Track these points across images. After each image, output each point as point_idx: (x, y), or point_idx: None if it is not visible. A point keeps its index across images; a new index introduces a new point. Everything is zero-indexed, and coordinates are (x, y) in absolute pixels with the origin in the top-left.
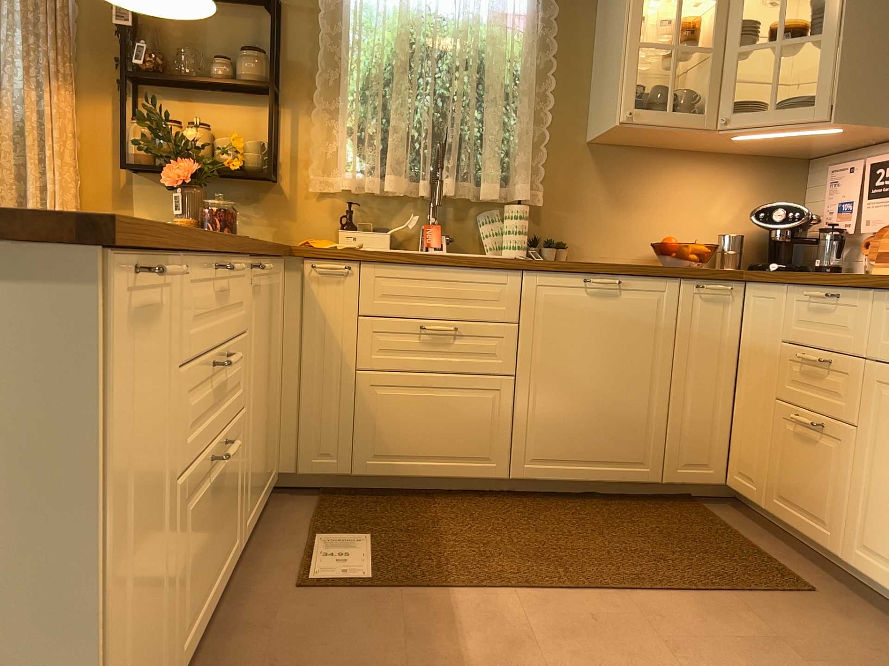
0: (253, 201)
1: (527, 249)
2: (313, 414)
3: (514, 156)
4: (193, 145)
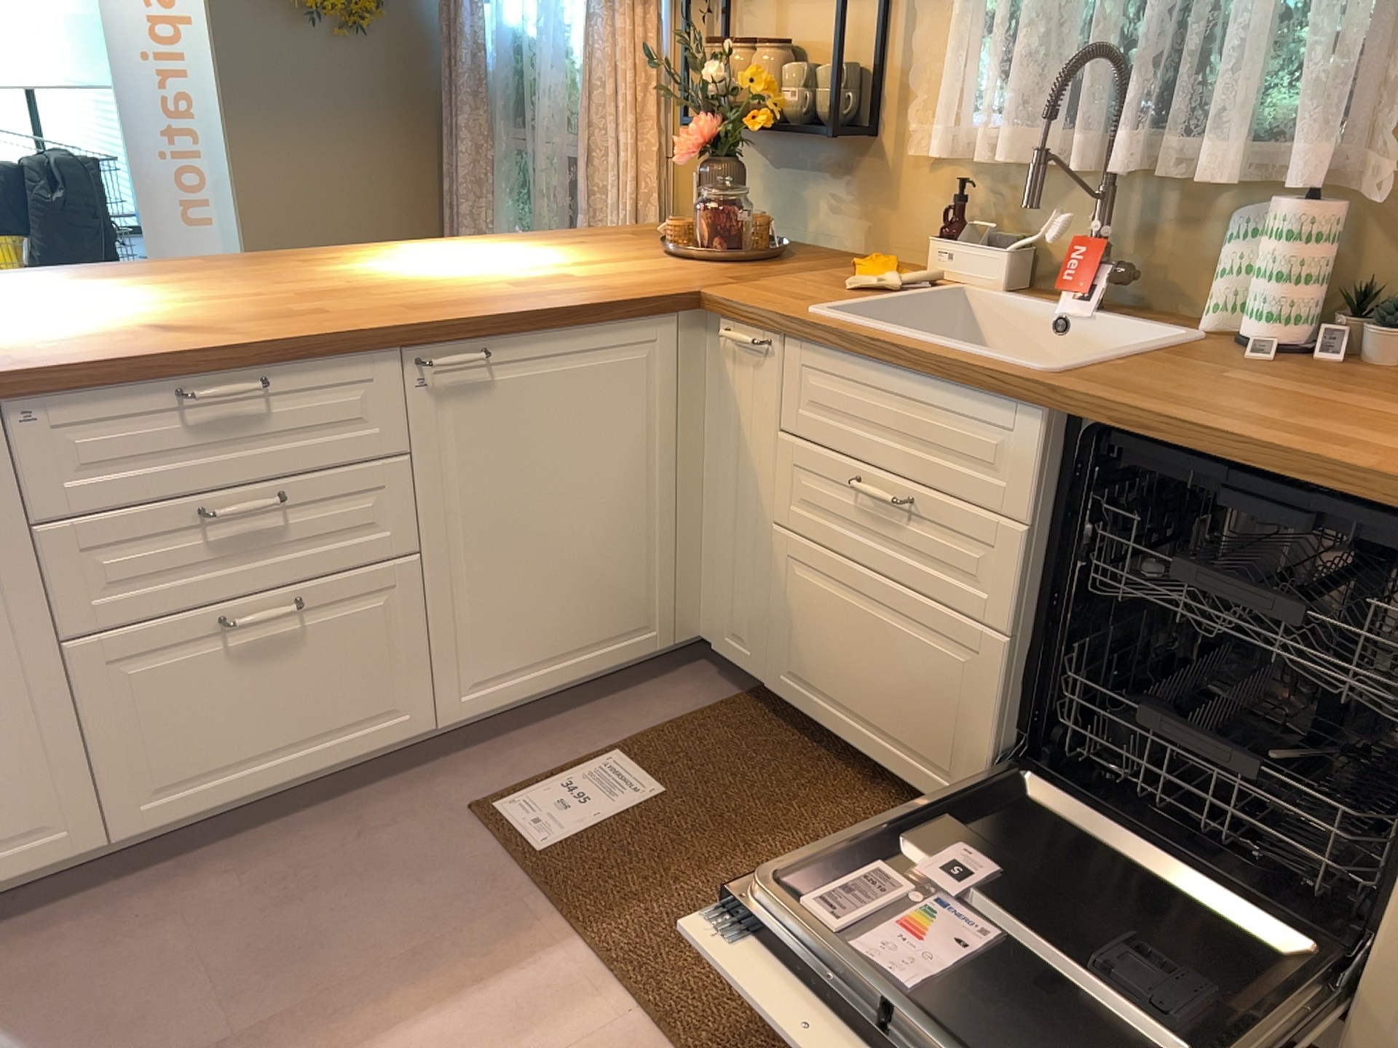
0: (842, 172)
1: (1342, 320)
2: (728, 570)
3: (1306, 66)
4: (723, 90)
